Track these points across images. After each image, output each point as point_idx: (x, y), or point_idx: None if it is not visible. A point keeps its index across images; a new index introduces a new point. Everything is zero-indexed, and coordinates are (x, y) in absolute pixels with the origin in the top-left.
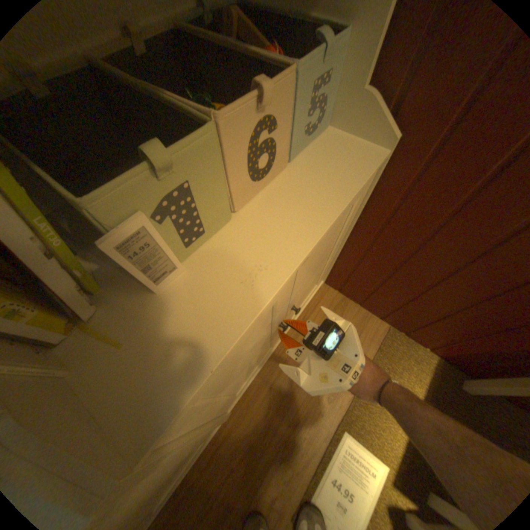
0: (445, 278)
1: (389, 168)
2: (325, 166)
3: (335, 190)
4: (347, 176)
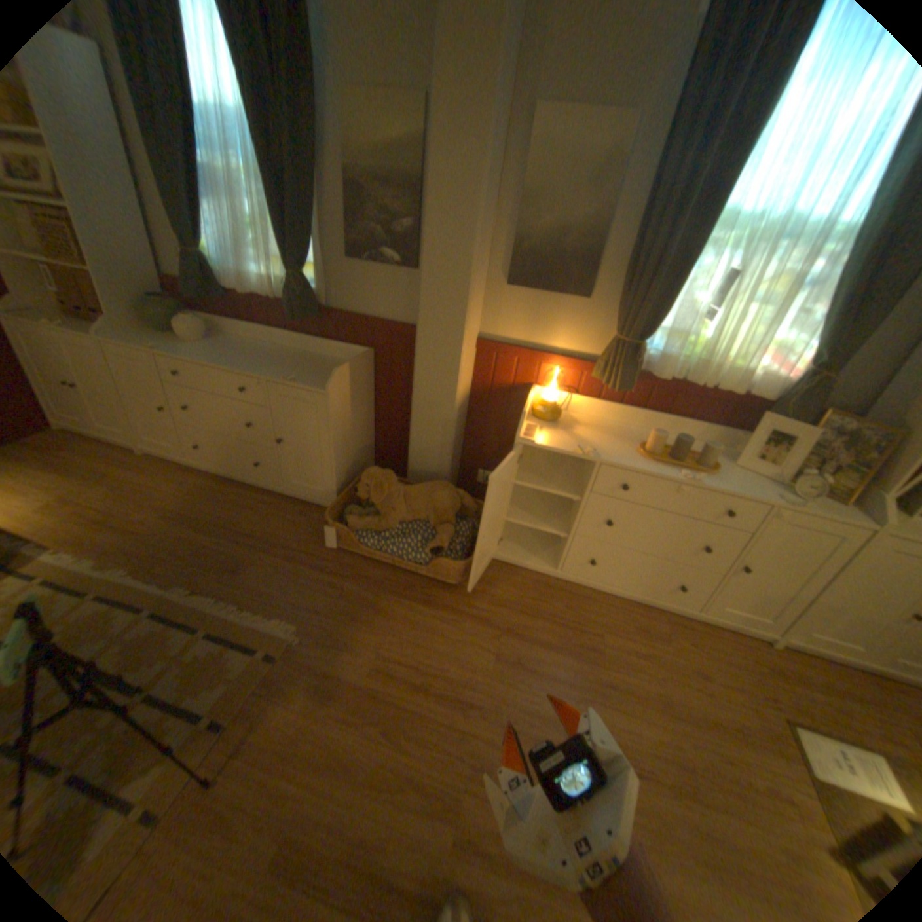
0: None
1: None
2: None
3: None
4: None
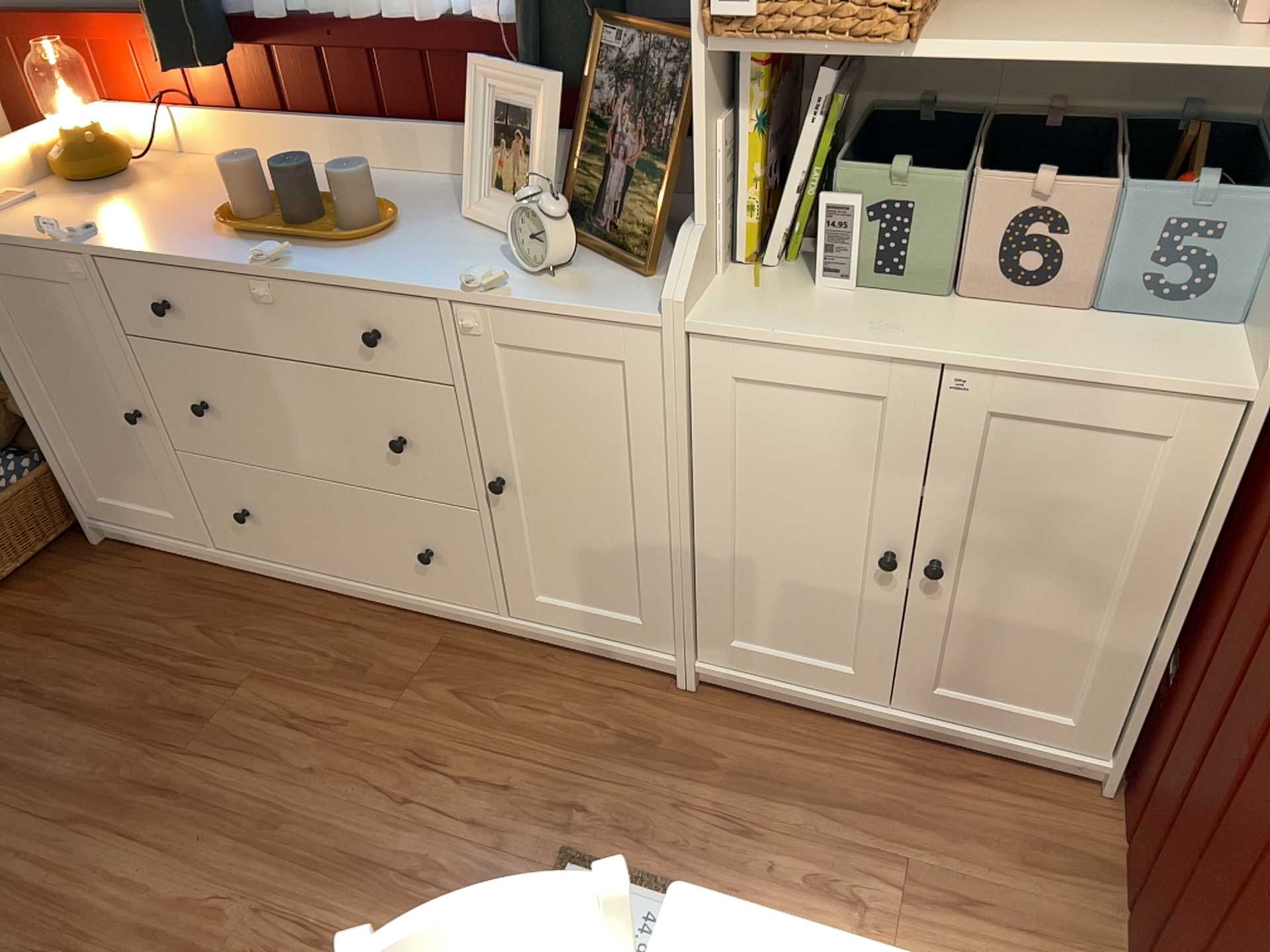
0: (1226, 783)
1: (1260, 442)
2: (1119, 342)
3: (1078, 357)
4: (1123, 362)
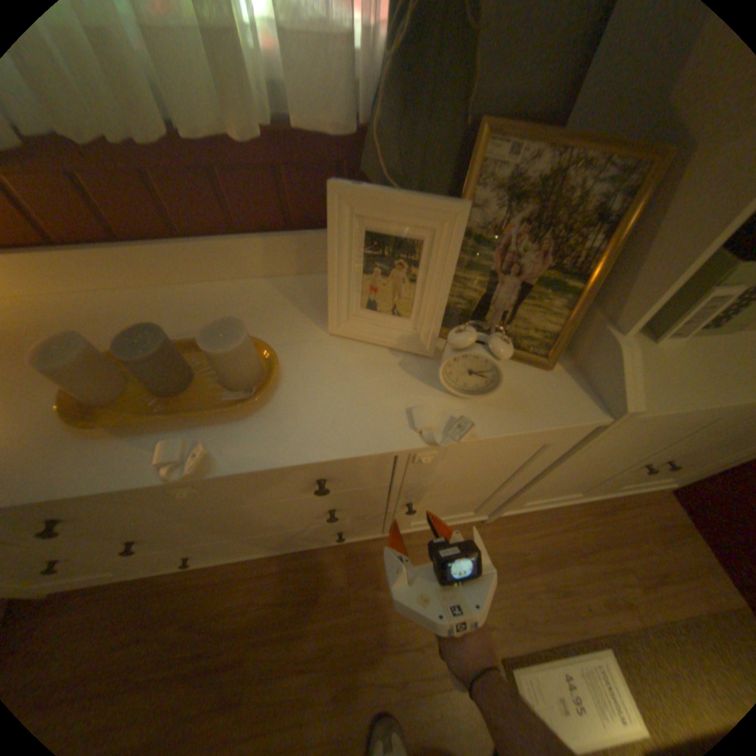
0: None
1: None
2: None
3: None
4: None
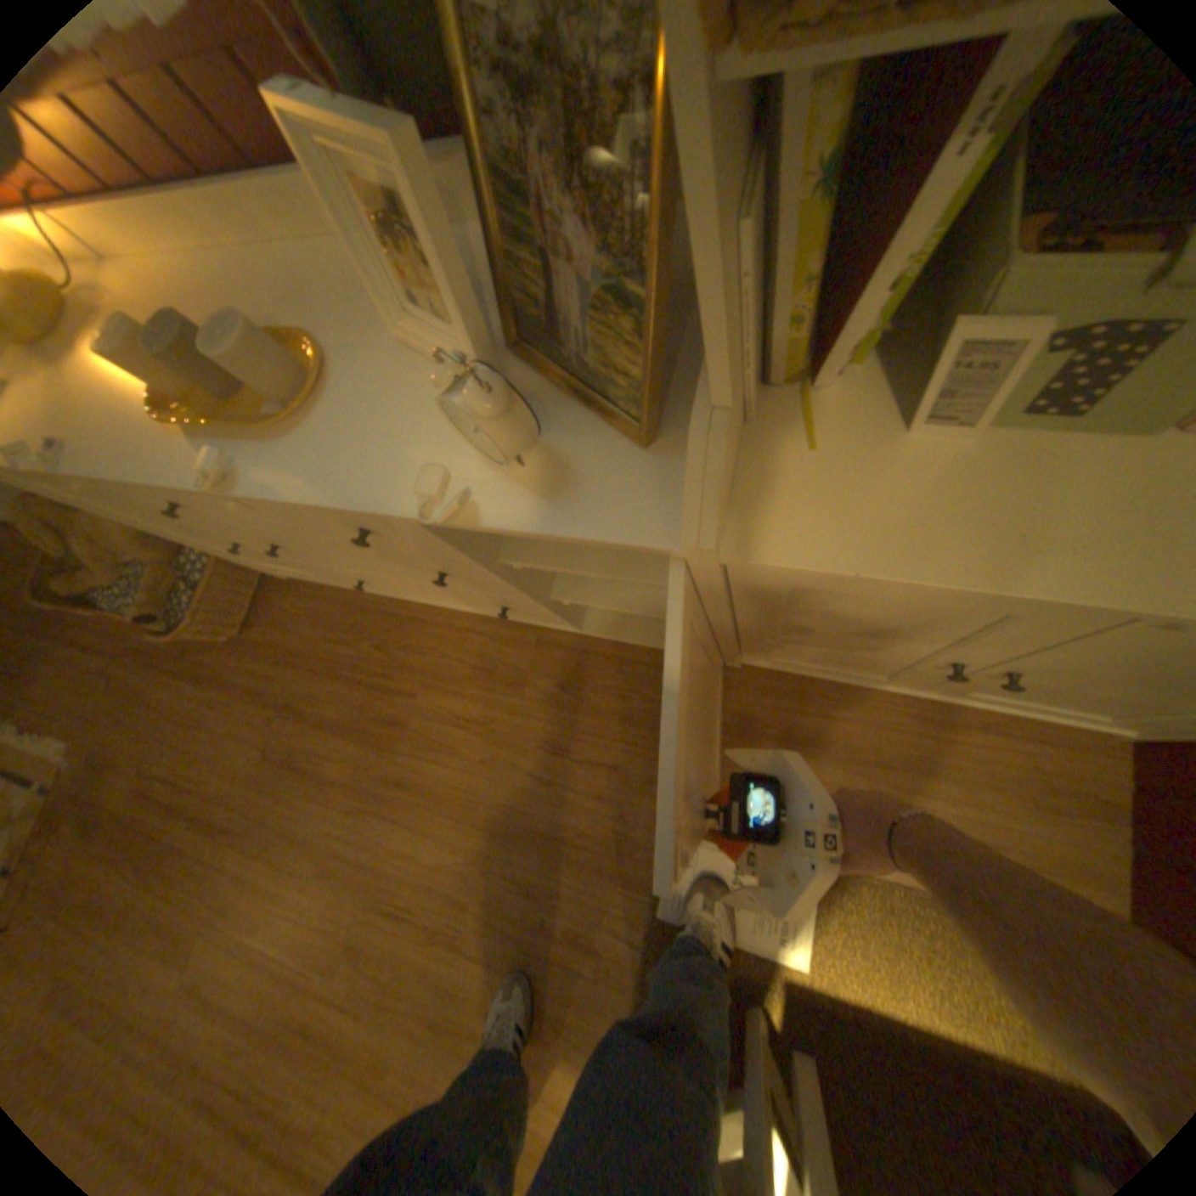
0: None
1: None
2: None
3: None
4: None
